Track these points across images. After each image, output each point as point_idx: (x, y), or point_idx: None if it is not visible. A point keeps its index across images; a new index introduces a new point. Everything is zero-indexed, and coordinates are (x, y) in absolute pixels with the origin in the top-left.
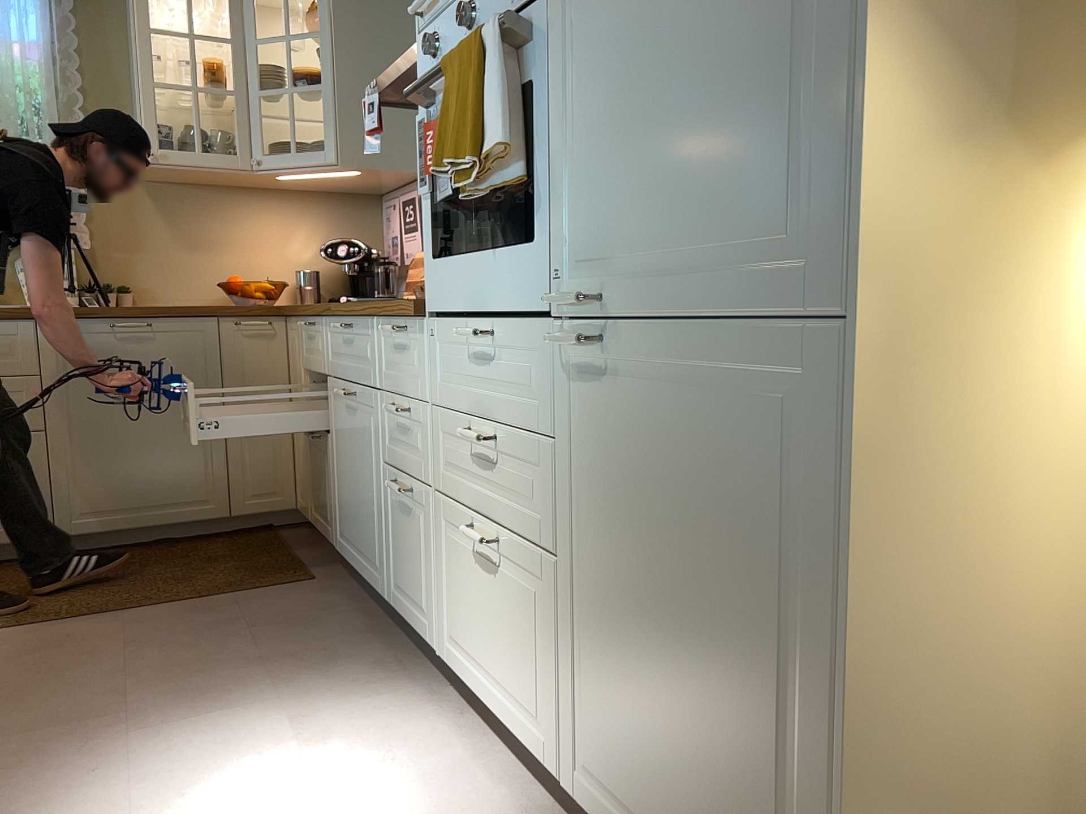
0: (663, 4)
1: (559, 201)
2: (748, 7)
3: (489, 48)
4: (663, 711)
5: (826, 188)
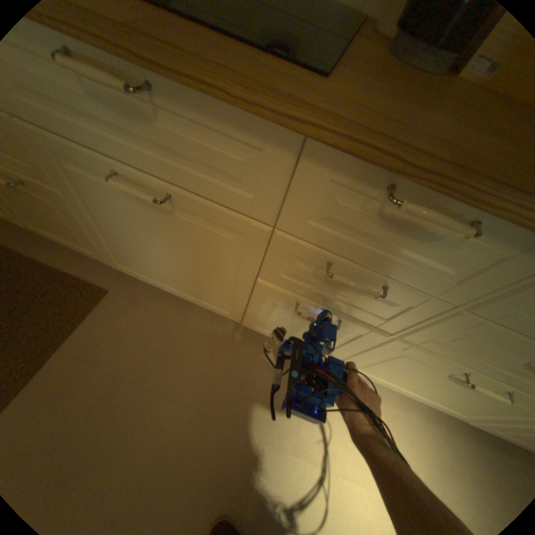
0: None
1: None
2: None
3: None
4: None
5: None
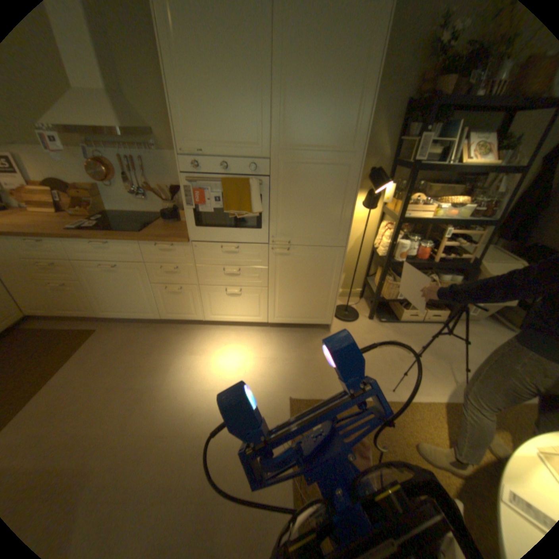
0: (308, 195)
1: (268, 222)
2: (328, 203)
3: (250, 187)
4: (298, 300)
5: (339, 231)
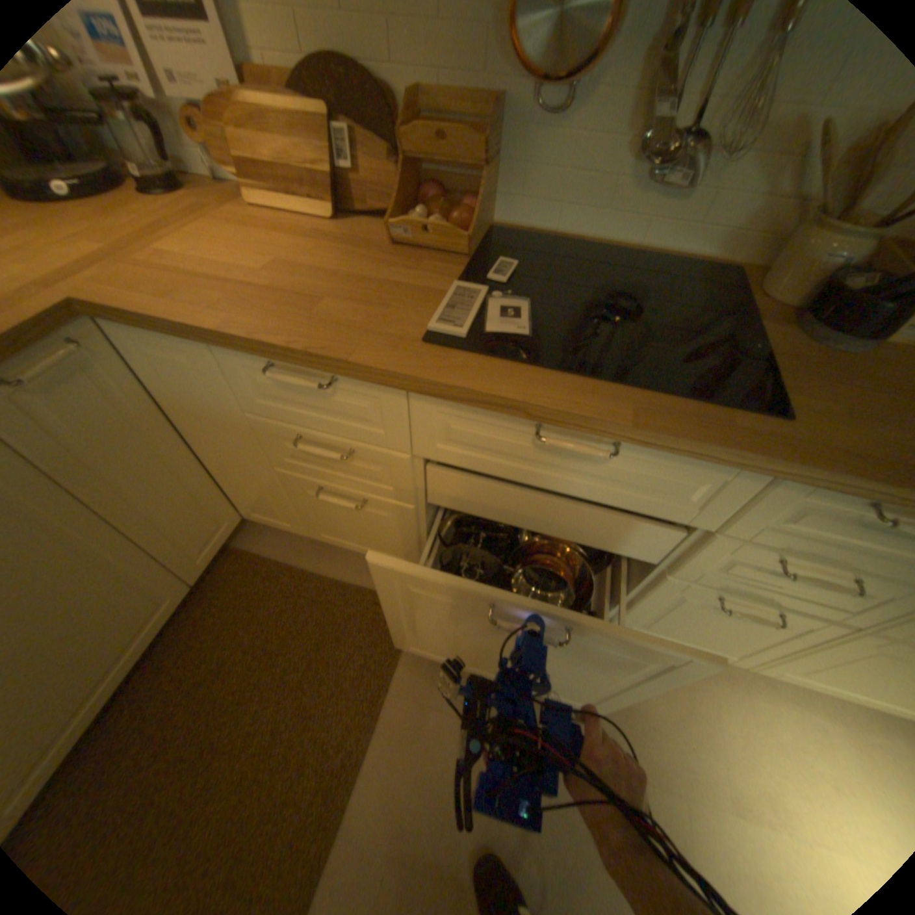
0: None
1: None
2: None
3: None
4: None
5: None
